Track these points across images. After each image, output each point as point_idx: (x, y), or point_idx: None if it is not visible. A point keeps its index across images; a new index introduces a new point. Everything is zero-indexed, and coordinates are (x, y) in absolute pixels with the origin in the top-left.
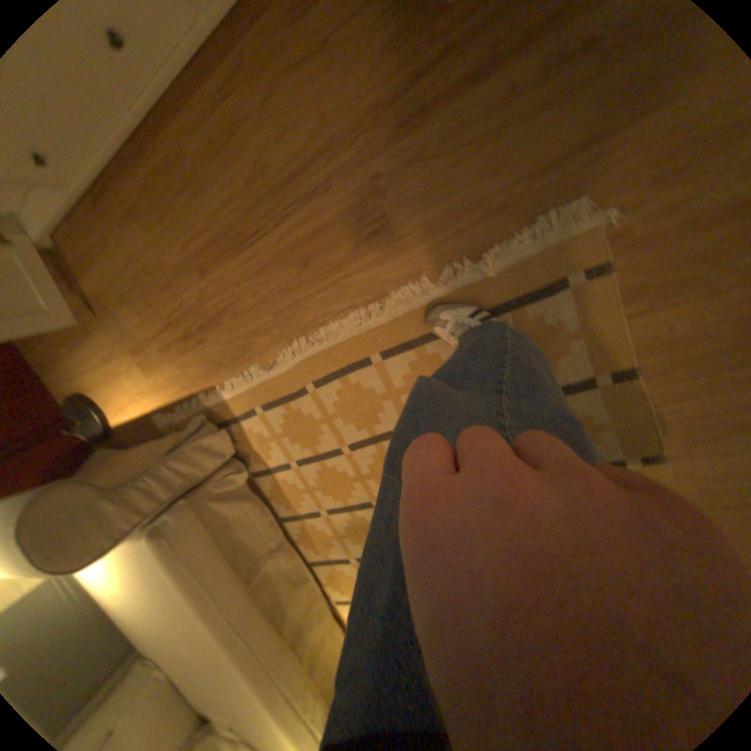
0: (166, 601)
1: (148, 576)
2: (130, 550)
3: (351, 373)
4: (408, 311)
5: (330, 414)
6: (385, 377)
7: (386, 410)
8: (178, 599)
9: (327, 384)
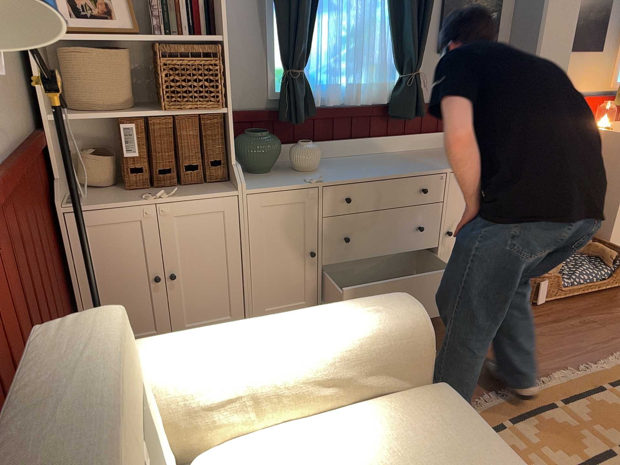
0: (477, 451)
1: (448, 421)
2: (424, 397)
3: (544, 415)
4: (569, 382)
5: (535, 447)
6: (574, 417)
7: (589, 440)
8: (495, 446)
9: (524, 423)
